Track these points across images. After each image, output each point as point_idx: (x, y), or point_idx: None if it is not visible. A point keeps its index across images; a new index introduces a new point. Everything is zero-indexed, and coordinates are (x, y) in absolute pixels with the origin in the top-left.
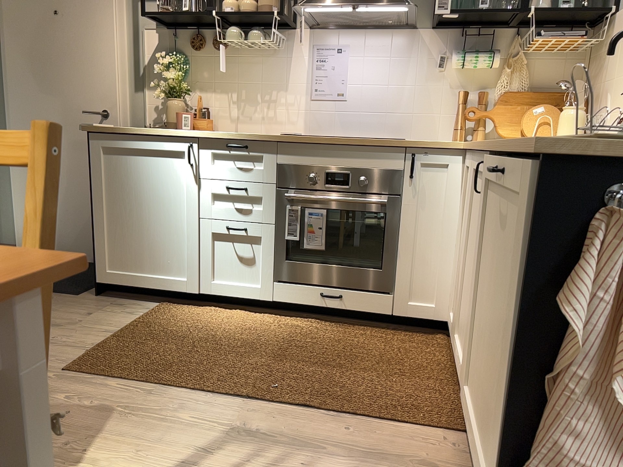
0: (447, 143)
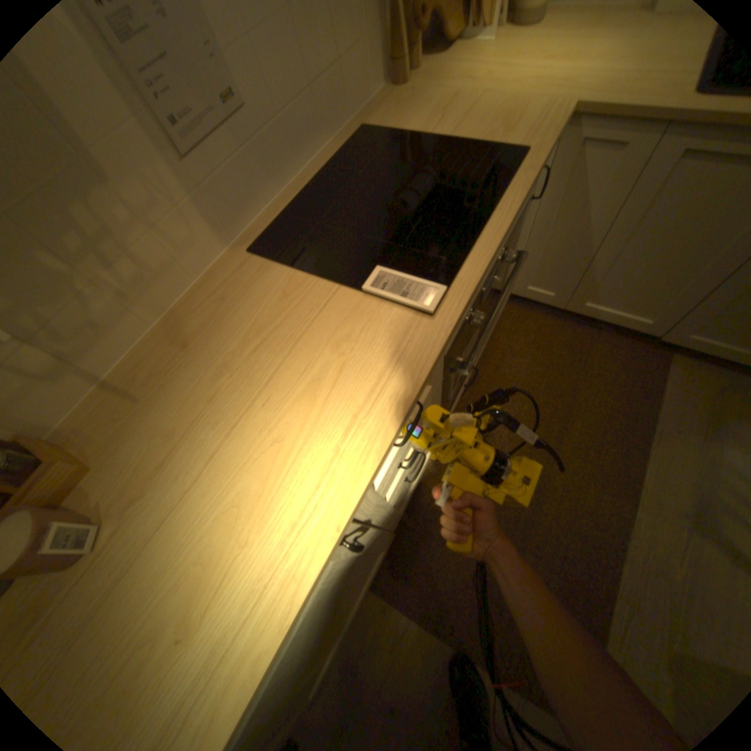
0: (562, 115)
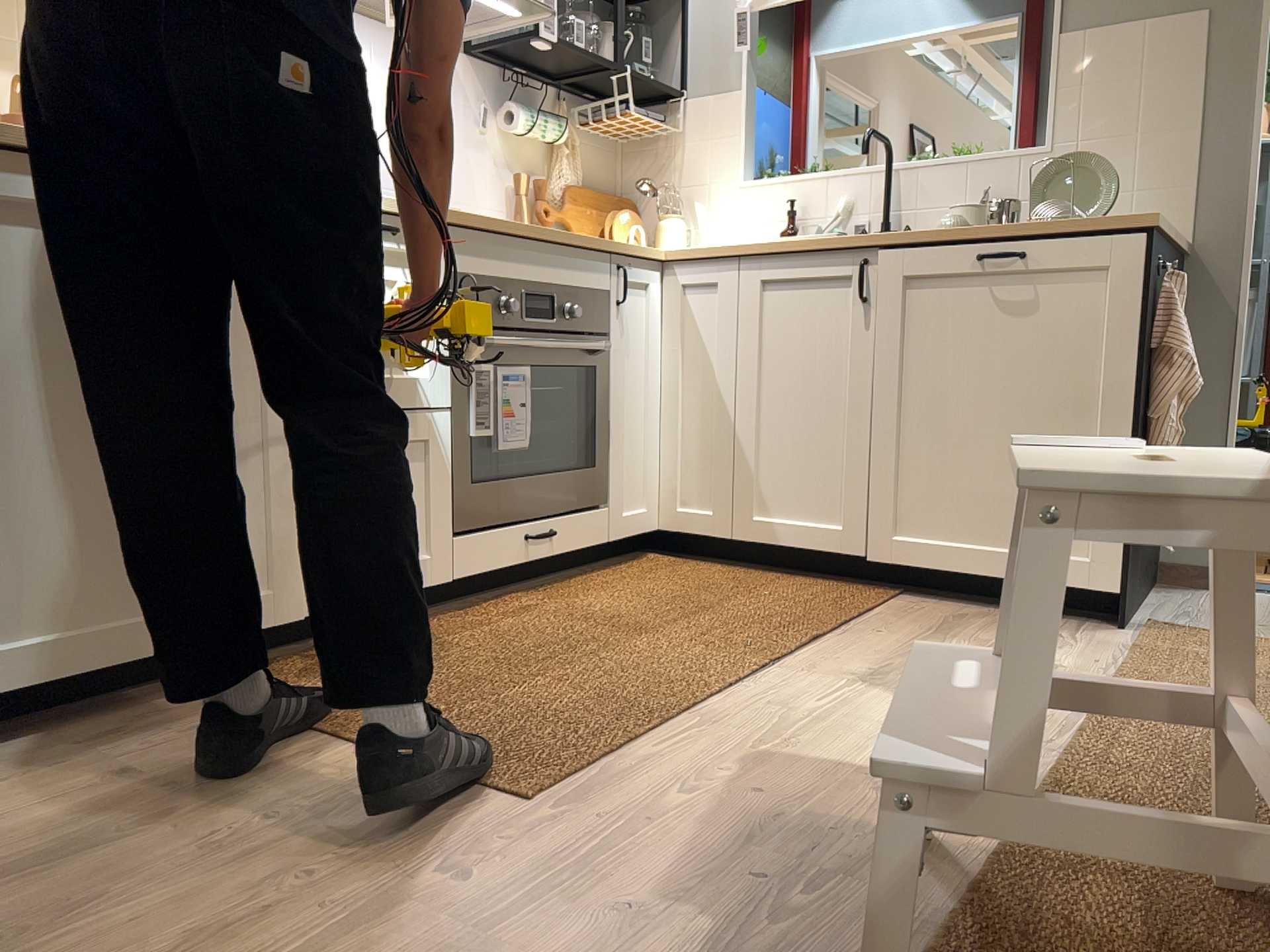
0: (649, 247)
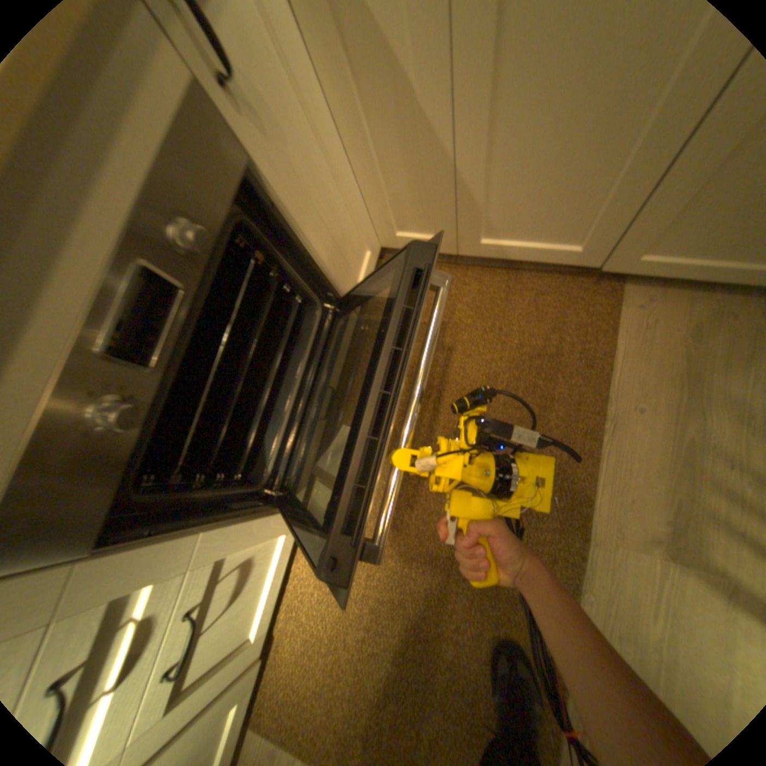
0: None
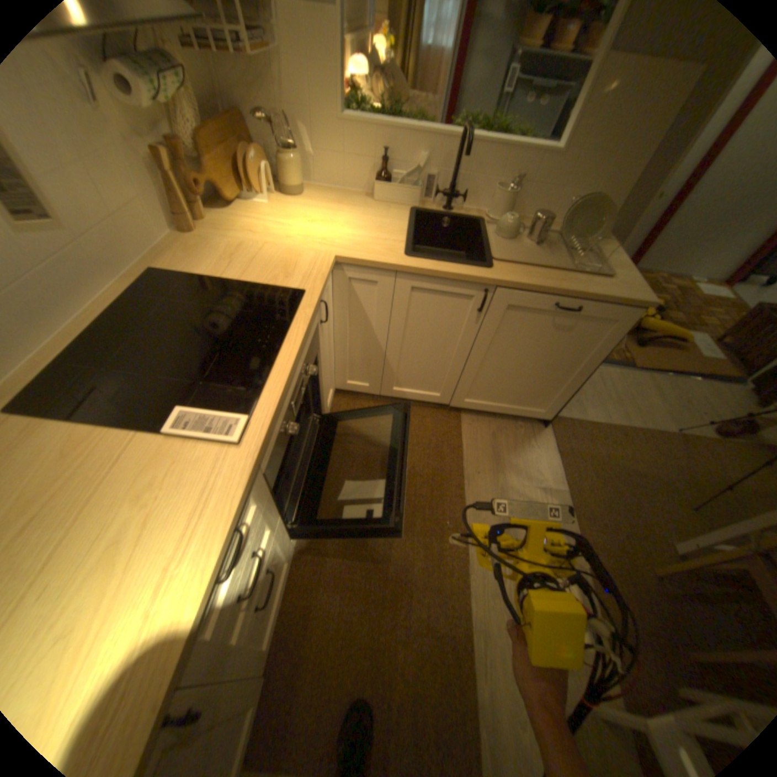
0: (328, 265)
